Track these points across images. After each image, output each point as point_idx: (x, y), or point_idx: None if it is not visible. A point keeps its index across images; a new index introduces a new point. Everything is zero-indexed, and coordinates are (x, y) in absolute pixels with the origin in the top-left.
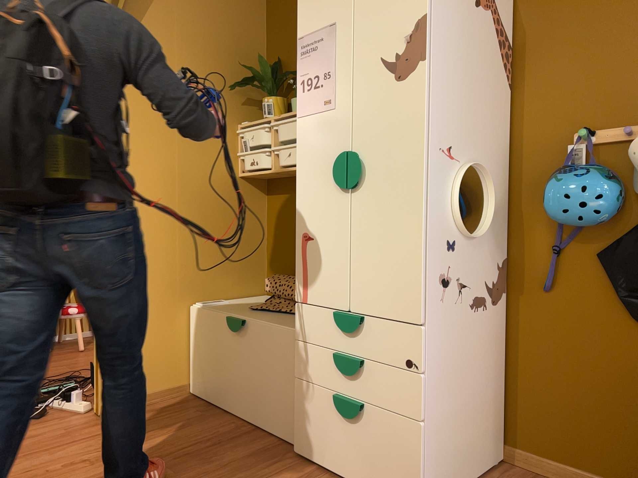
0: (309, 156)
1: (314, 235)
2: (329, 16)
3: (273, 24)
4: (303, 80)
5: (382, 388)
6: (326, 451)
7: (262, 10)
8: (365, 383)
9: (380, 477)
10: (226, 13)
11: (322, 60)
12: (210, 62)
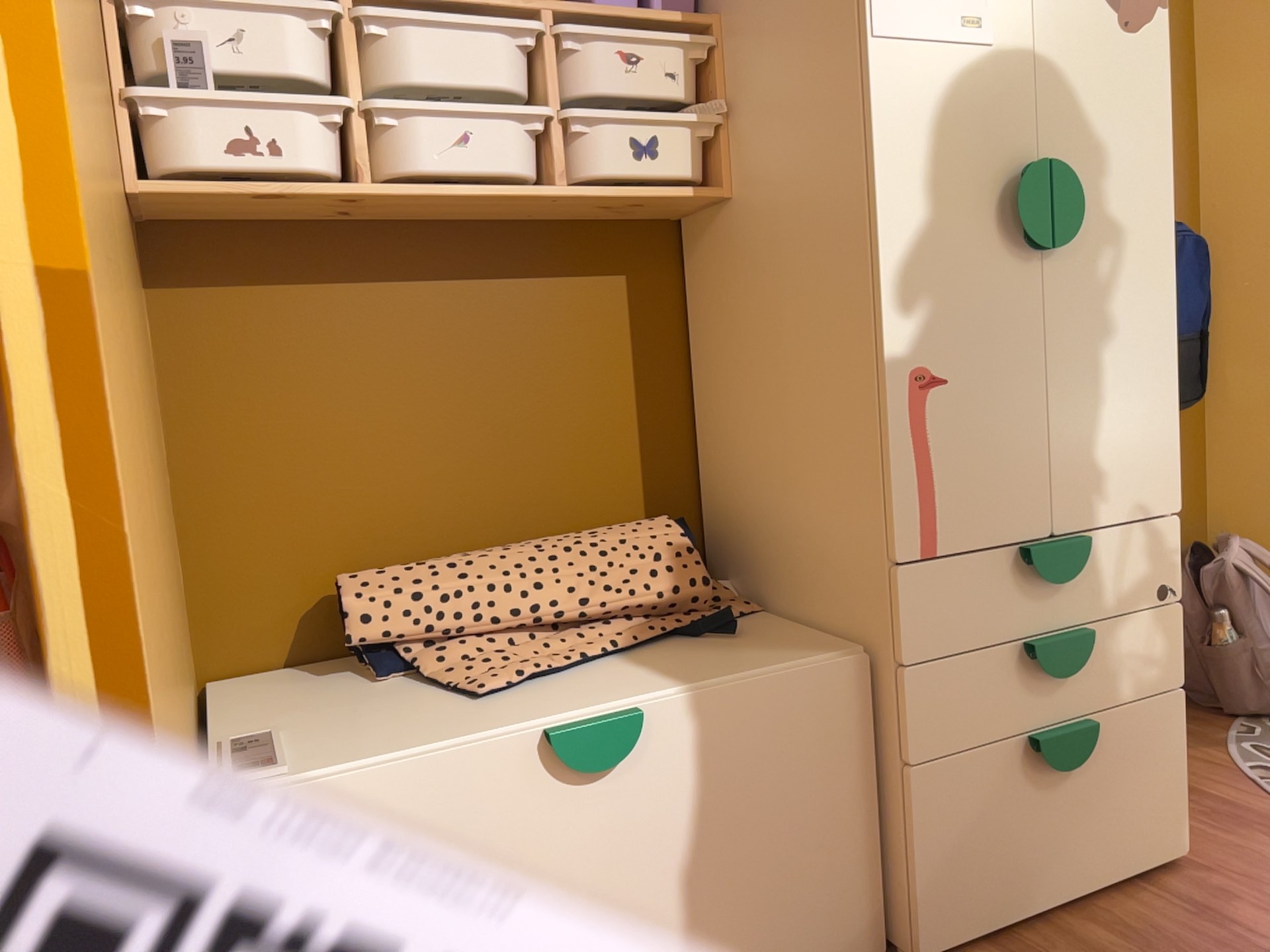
0: (924, 159)
1: (953, 373)
2: None
3: None
4: None
5: (1120, 664)
6: (1014, 883)
7: None
8: (1090, 674)
9: (1126, 839)
10: None
11: None
12: None
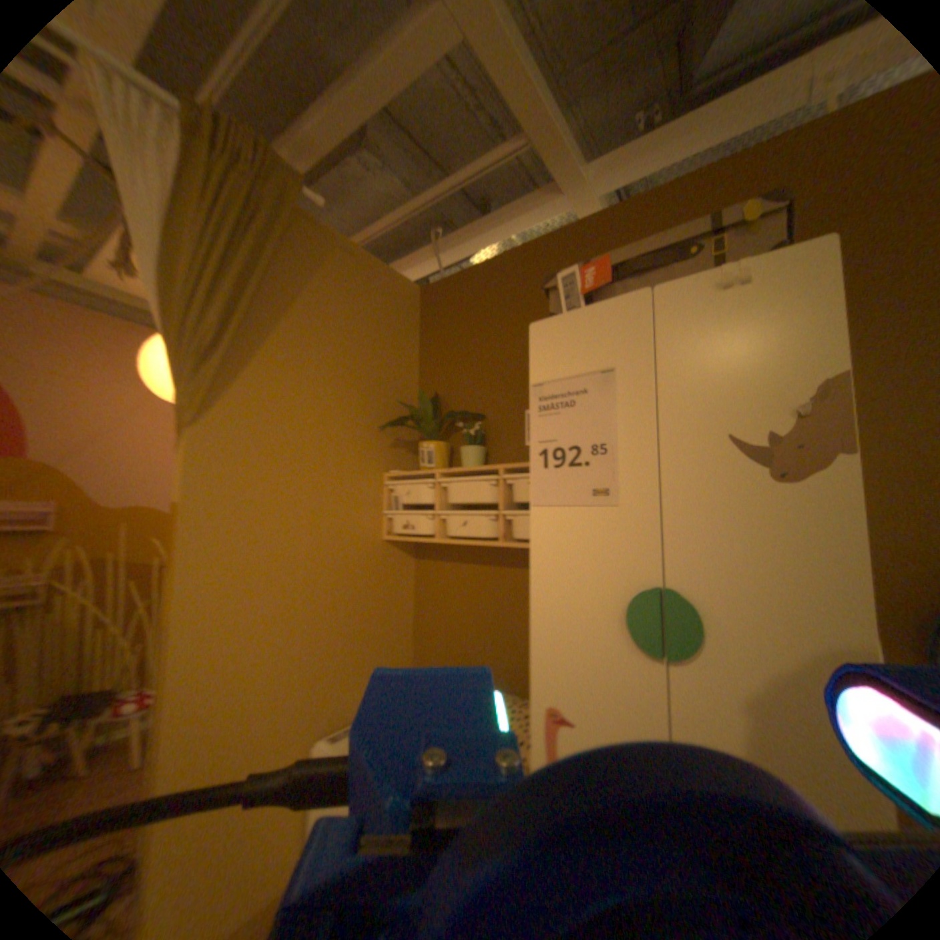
0: (561, 576)
1: (577, 722)
2: (600, 356)
3: (429, 352)
4: (545, 448)
5: None
6: None
7: (415, 335)
8: None
9: None
10: (375, 336)
11: (587, 422)
12: (354, 394)
